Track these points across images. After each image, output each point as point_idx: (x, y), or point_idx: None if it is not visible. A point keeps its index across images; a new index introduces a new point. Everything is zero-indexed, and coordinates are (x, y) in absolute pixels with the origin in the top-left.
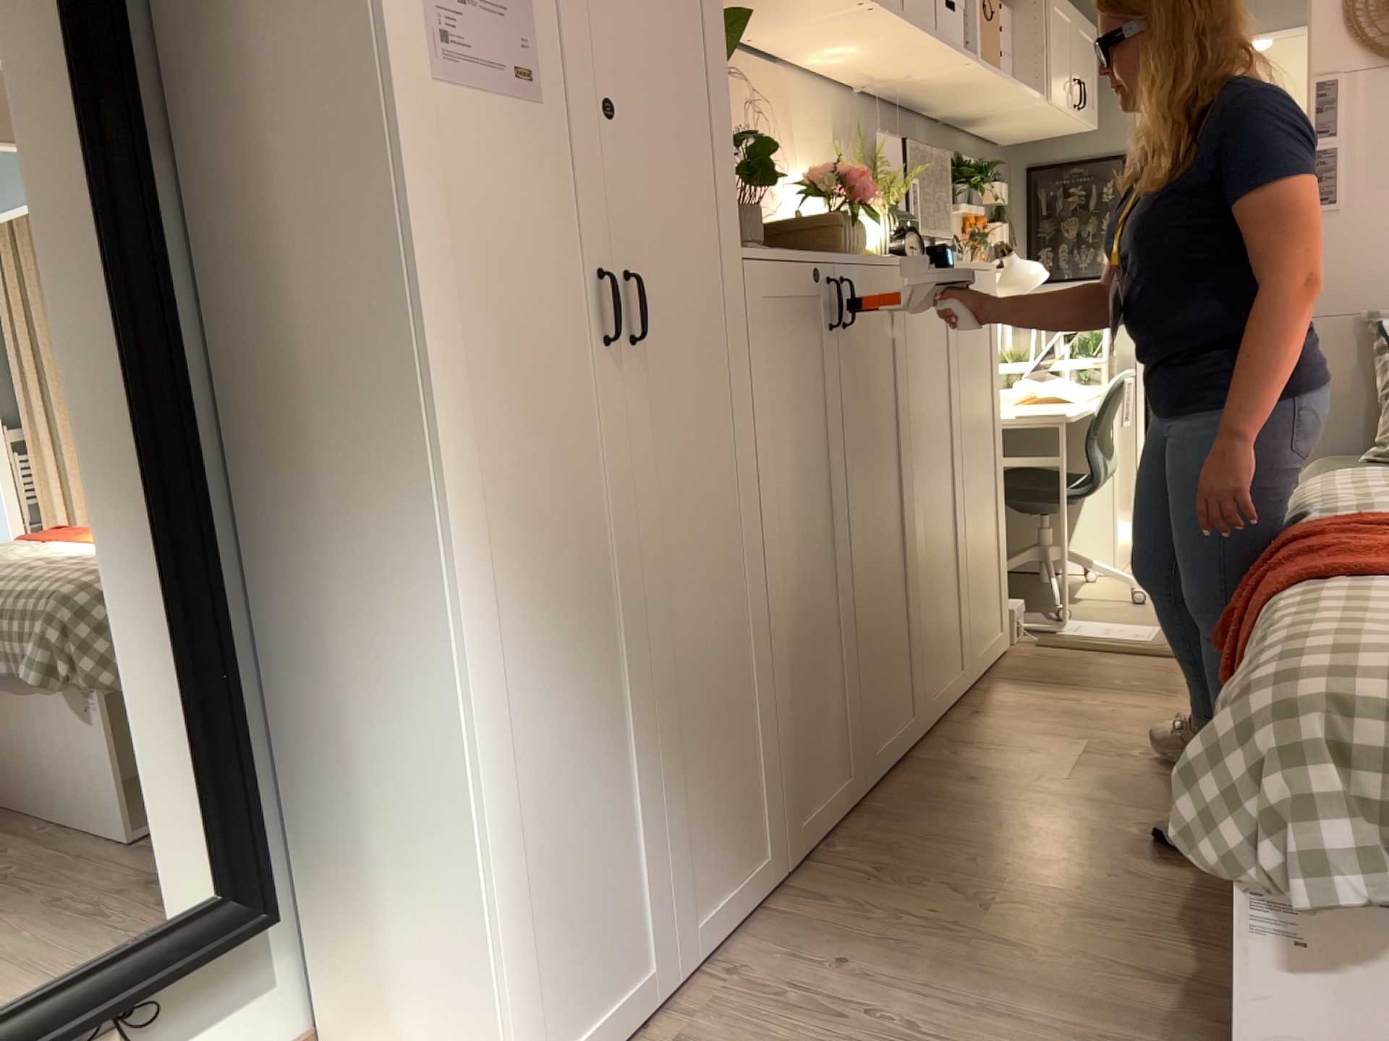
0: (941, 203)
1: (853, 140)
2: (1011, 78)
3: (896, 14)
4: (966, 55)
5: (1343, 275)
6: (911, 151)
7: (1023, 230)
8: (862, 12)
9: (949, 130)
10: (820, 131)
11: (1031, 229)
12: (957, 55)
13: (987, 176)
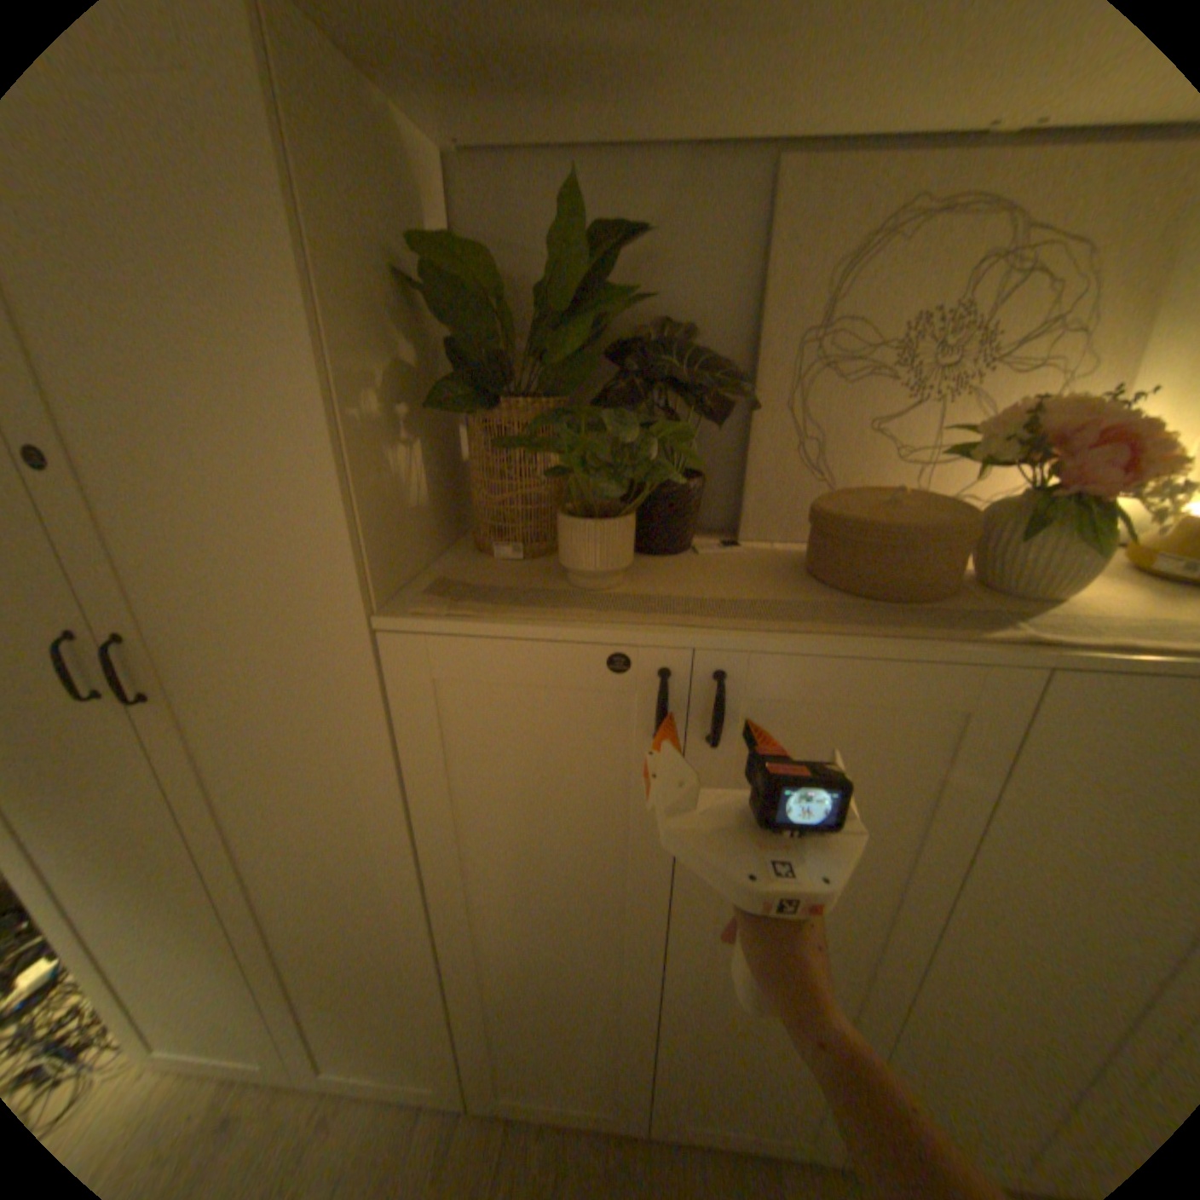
0: None
1: None
2: None
3: None
4: None
5: None
6: None
7: None
8: None
9: None
10: None
11: None
12: None
13: None
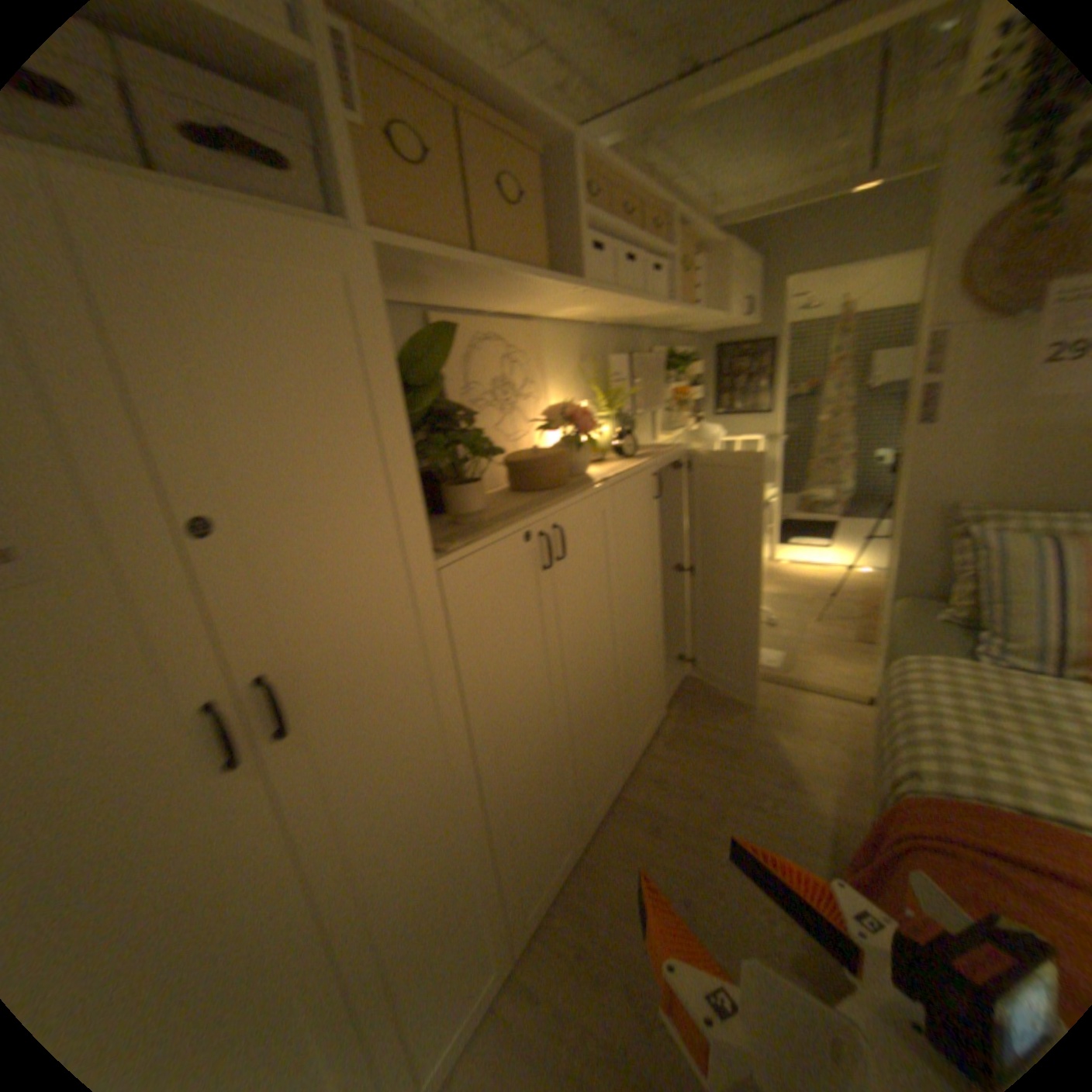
0: (660, 383)
1: (596, 358)
2: (704, 308)
3: (609, 290)
4: (669, 303)
5: (935, 475)
6: (640, 353)
7: (714, 382)
8: (581, 292)
9: (667, 332)
10: (570, 359)
11: (718, 382)
12: (663, 304)
13: (691, 356)
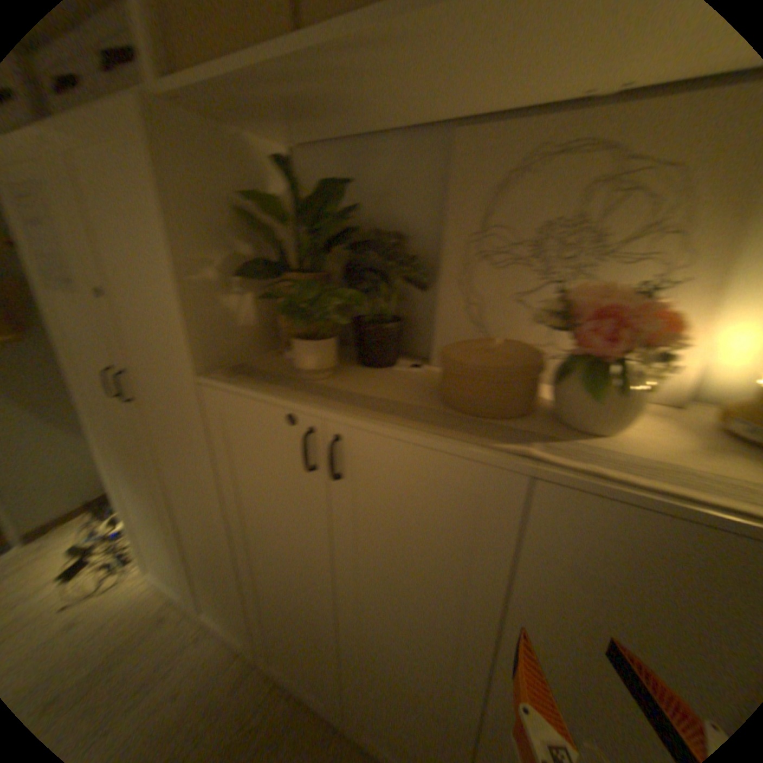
0: None
1: None
2: None
3: None
4: None
5: None
6: None
7: None
8: None
9: None
10: None
11: None
12: None
13: None
